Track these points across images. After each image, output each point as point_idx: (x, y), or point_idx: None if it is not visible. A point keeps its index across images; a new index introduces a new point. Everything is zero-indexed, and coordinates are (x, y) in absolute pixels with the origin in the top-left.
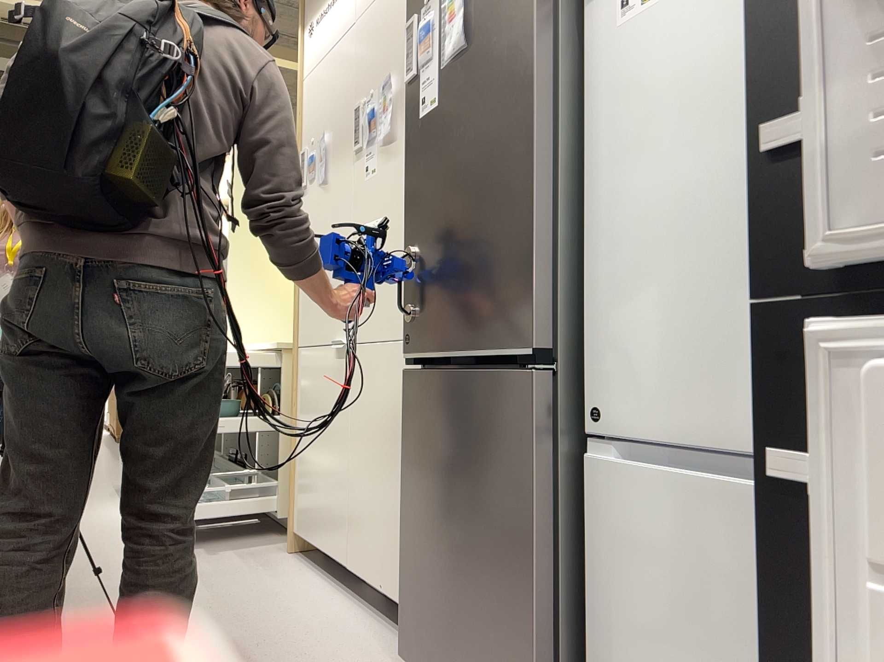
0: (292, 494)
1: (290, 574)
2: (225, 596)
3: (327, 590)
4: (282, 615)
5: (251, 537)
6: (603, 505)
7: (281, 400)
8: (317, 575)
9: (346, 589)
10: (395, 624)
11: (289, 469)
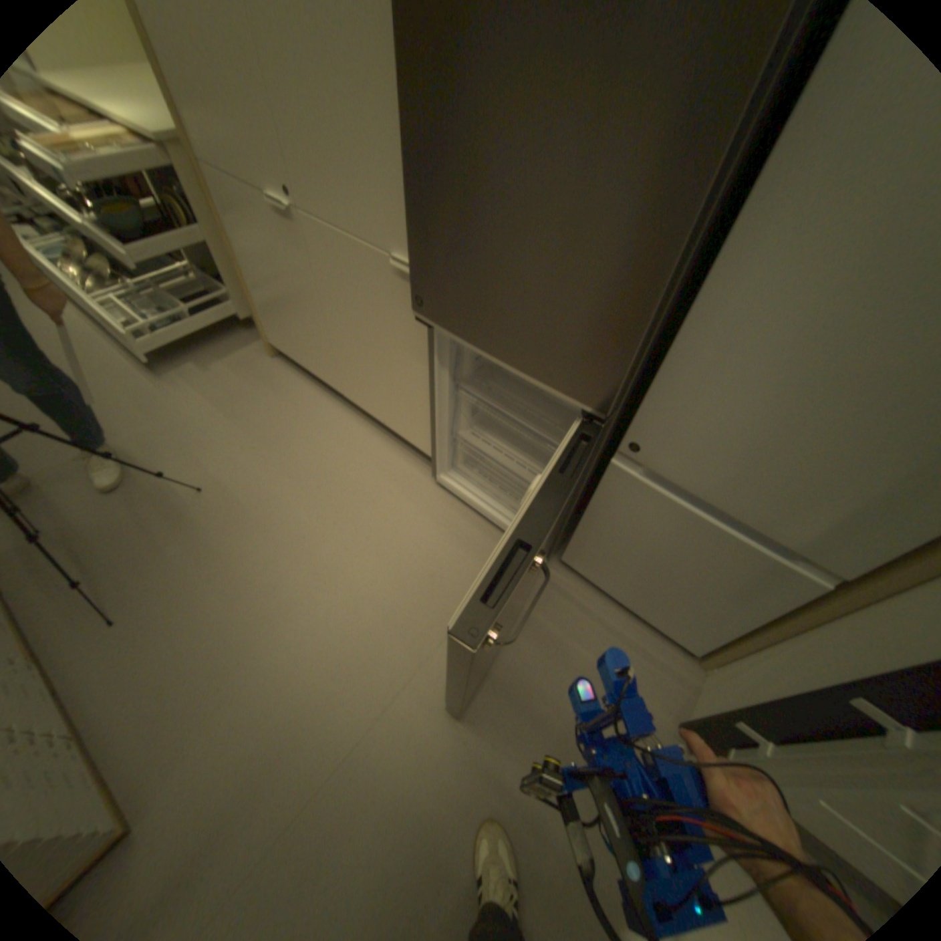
0: (256, 317)
1: (288, 388)
2: (254, 429)
3: (328, 405)
4: (313, 444)
5: (223, 339)
6: (613, 486)
7: (190, 205)
8: (311, 386)
9: (342, 401)
10: (396, 438)
11: (243, 295)
